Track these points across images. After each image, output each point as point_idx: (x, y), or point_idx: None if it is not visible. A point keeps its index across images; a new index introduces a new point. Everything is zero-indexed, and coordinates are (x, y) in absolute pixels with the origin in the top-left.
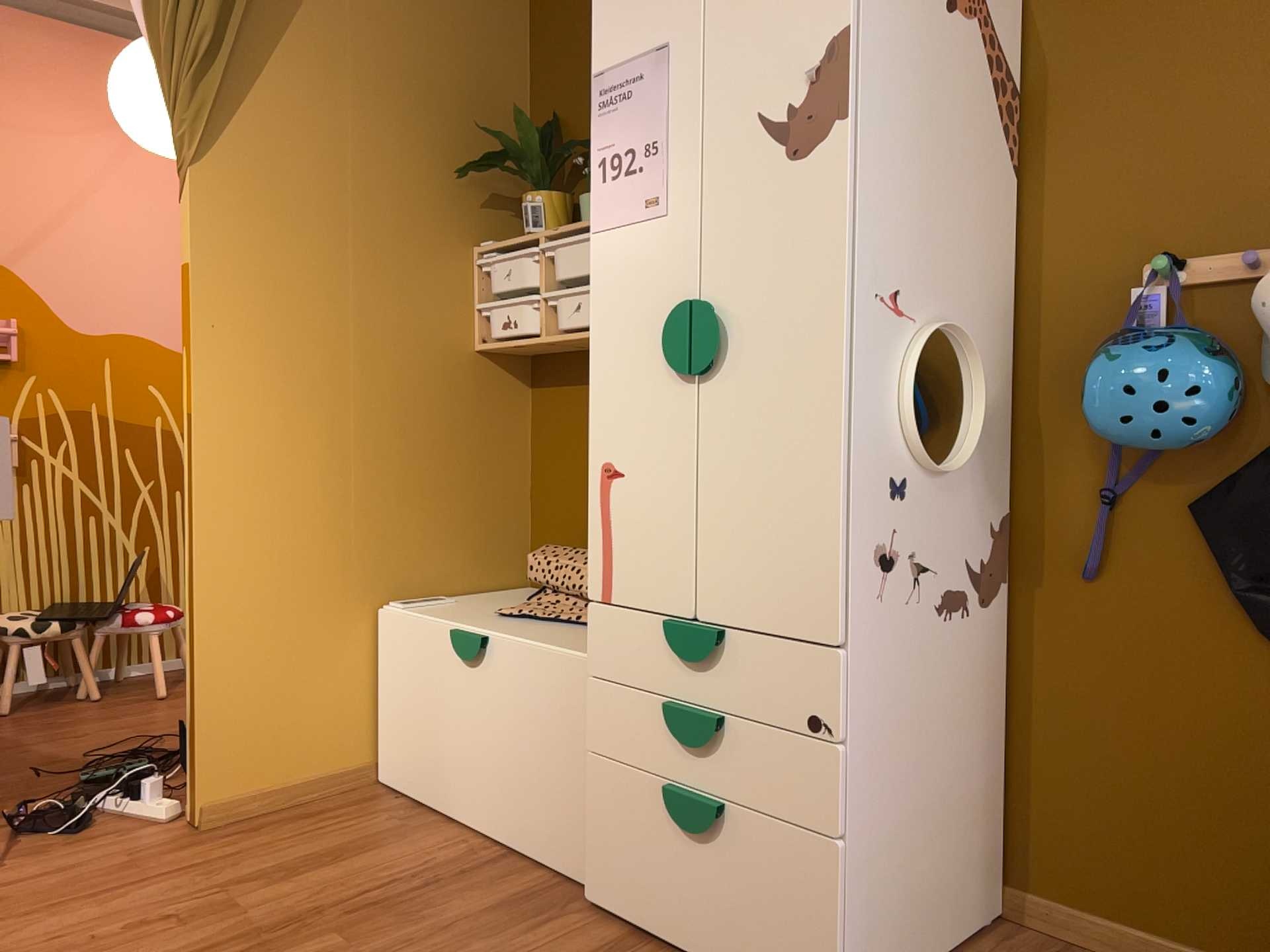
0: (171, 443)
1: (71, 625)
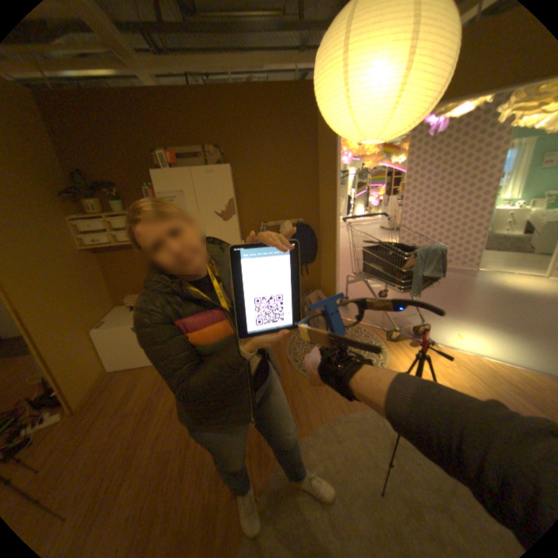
0: None
1: None
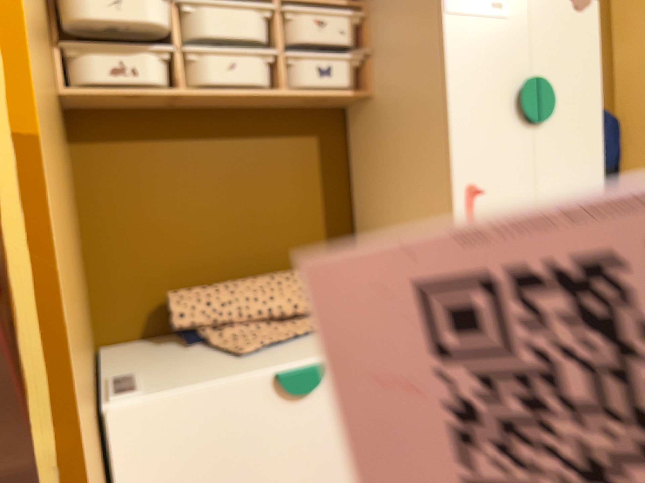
0: None
1: None
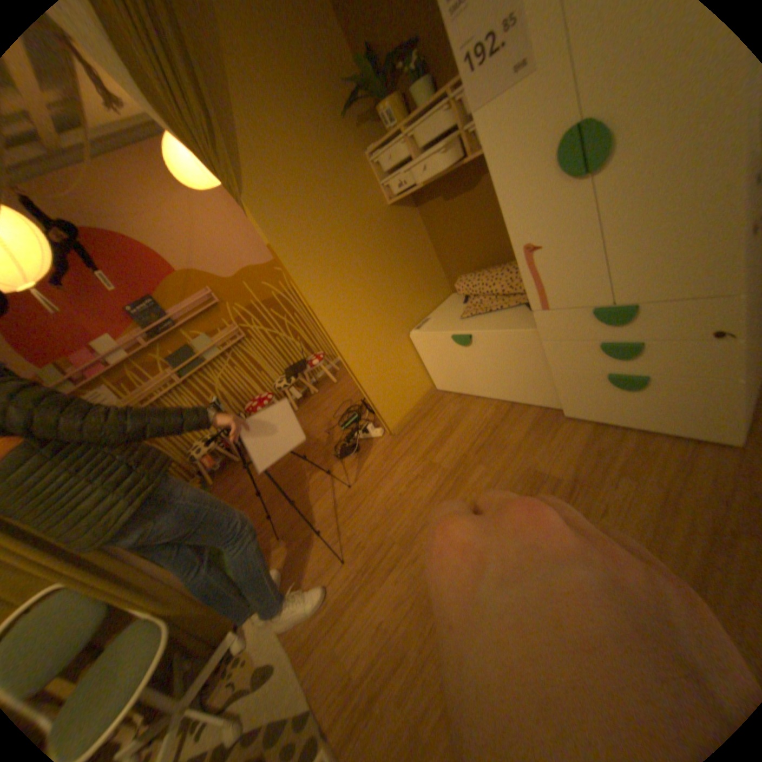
0: (280, 297)
1: (296, 375)
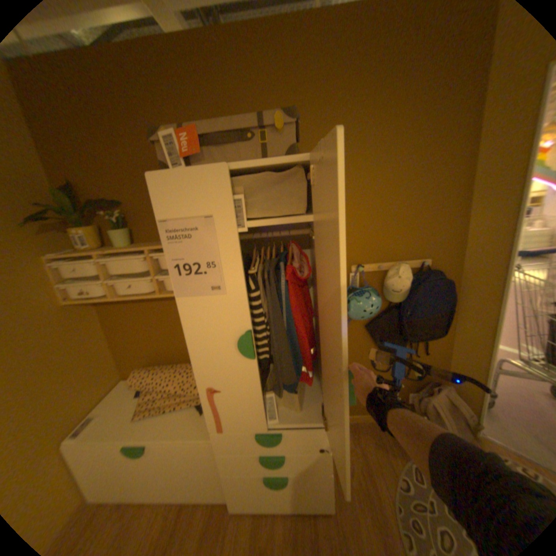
0: None
1: None
